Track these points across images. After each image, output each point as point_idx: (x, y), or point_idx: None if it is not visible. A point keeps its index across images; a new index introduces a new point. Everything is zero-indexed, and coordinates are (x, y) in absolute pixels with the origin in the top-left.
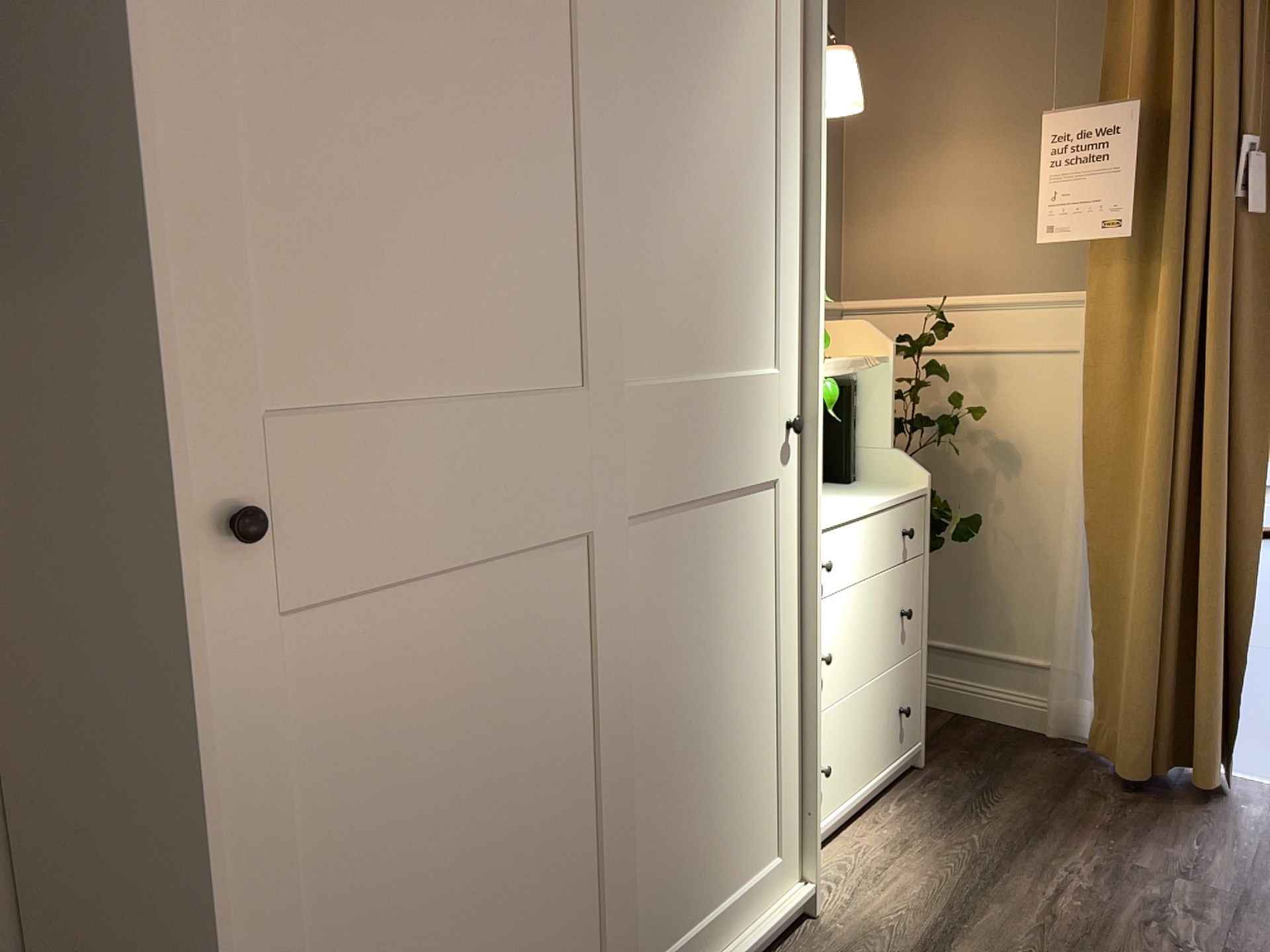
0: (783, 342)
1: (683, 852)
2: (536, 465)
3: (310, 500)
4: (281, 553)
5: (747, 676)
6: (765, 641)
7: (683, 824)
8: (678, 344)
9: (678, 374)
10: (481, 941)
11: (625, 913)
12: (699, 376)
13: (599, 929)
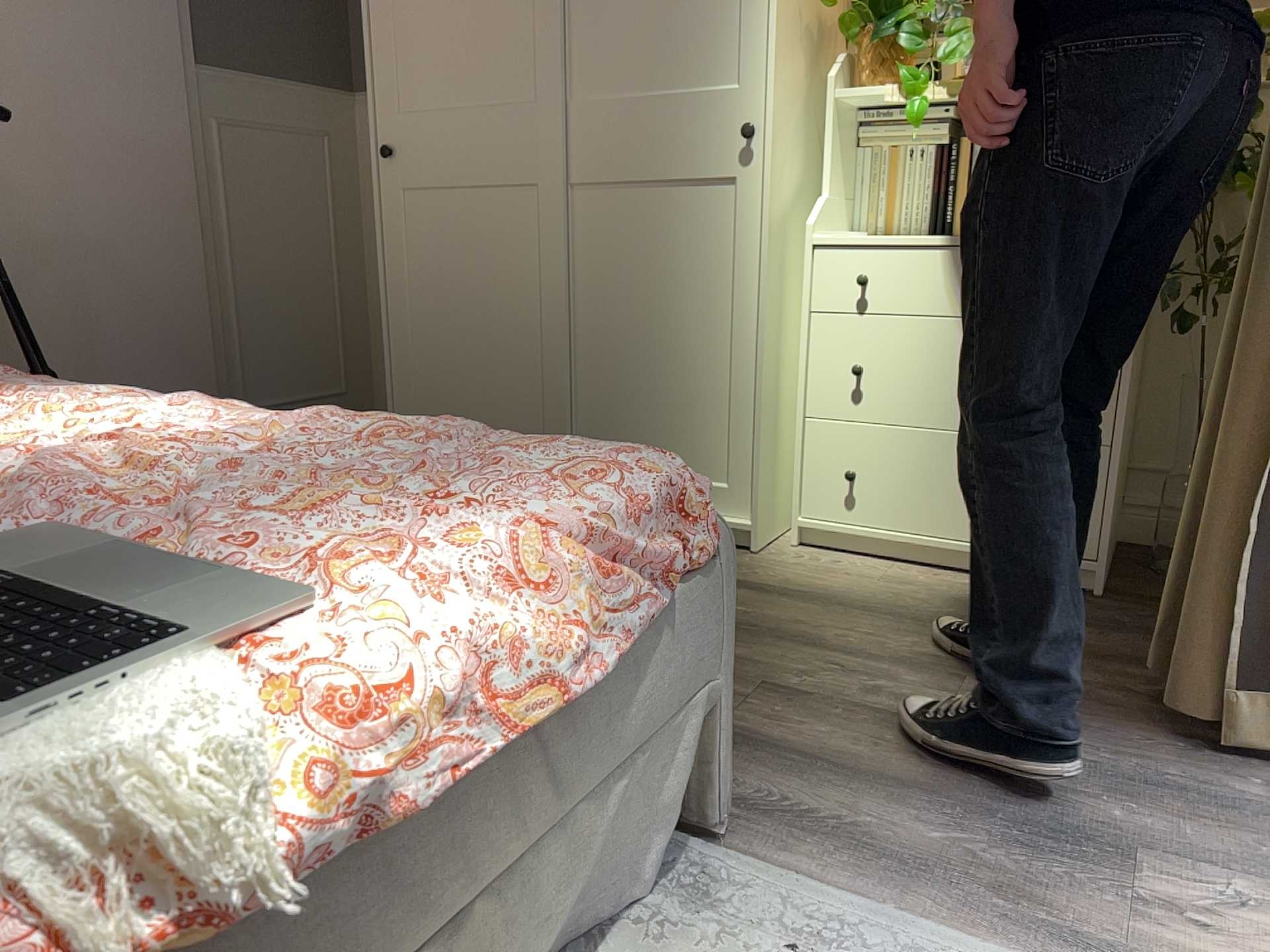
0: (747, 59)
1: (623, 423)
2: (500, 142)
3: (403, 147)
4: (395, 167)
5: (695, 330)
6: (719, 310)
7: (623, 404)
8: (625, 70)
9: (623, 91)
10: (472, 372)
11: (554, 418)
12: (644, 91)
13: (539, 415)
